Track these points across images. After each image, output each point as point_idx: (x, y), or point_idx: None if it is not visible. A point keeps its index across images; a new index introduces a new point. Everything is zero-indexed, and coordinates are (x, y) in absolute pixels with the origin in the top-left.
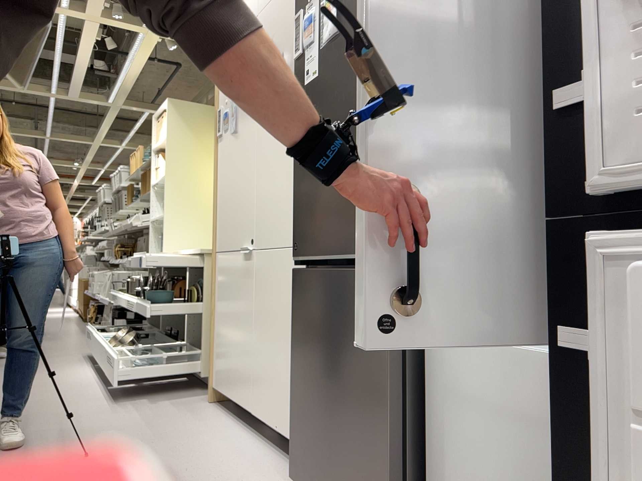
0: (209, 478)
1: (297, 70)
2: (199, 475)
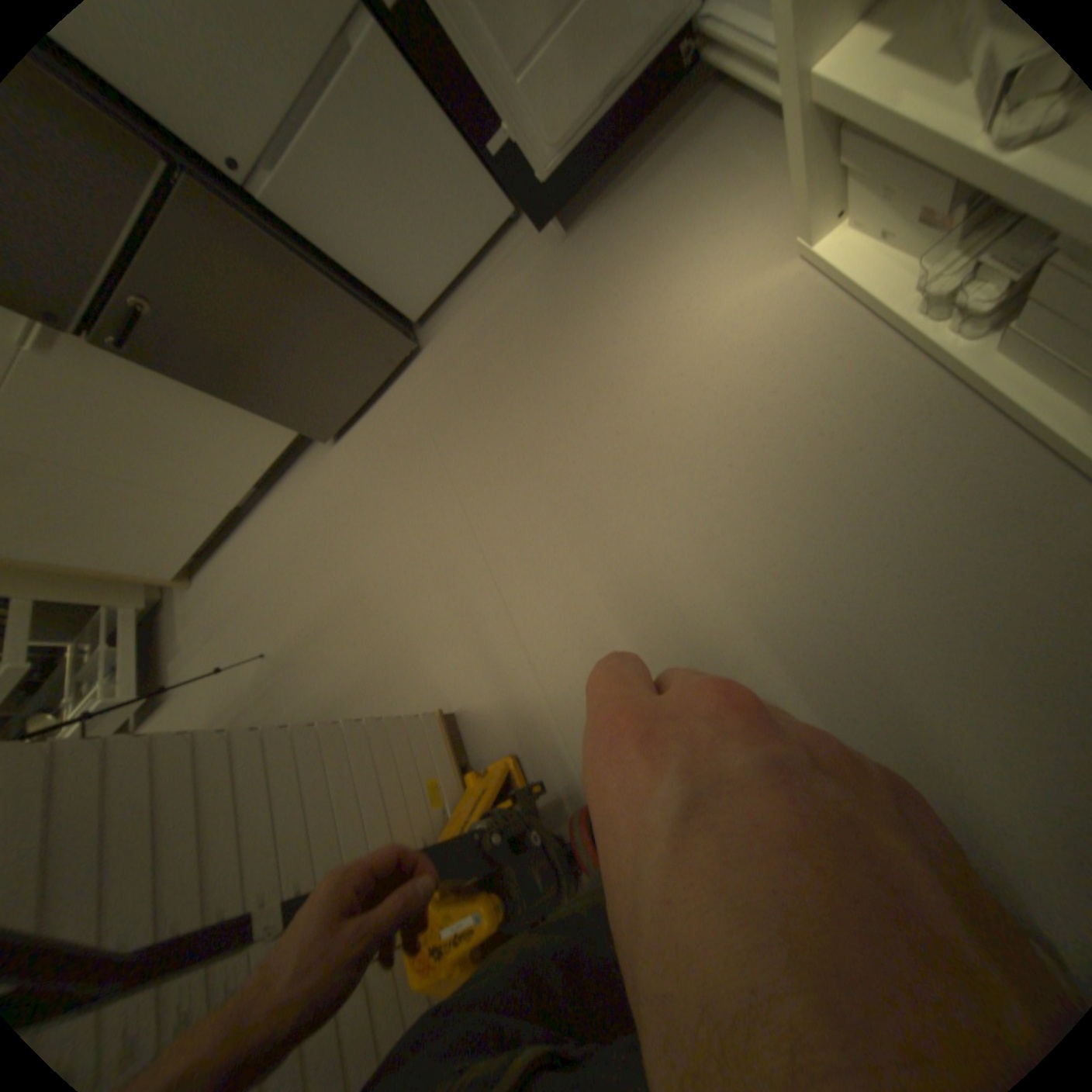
0: (309, 521)
1: None
2: (304, 531)
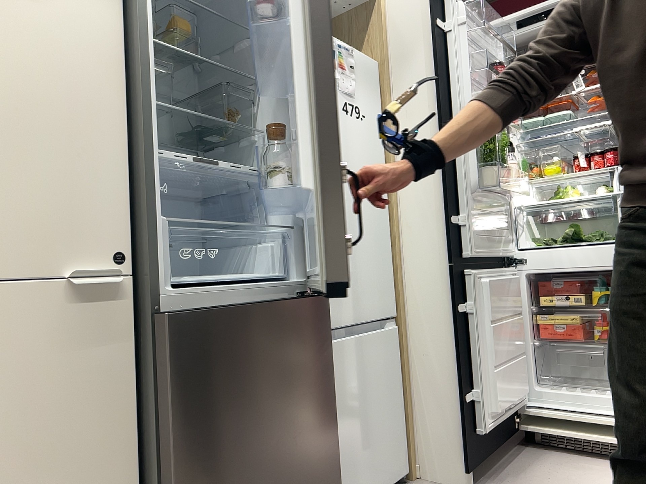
0: None
1: None
2: None
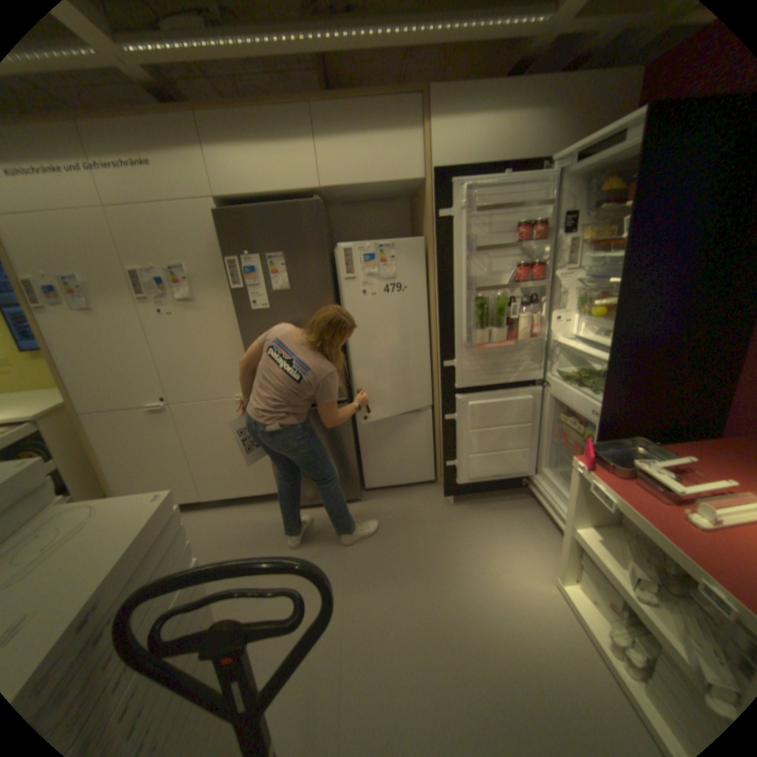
0: (237, 539)
1: (237, 296)
2: (229, 542)
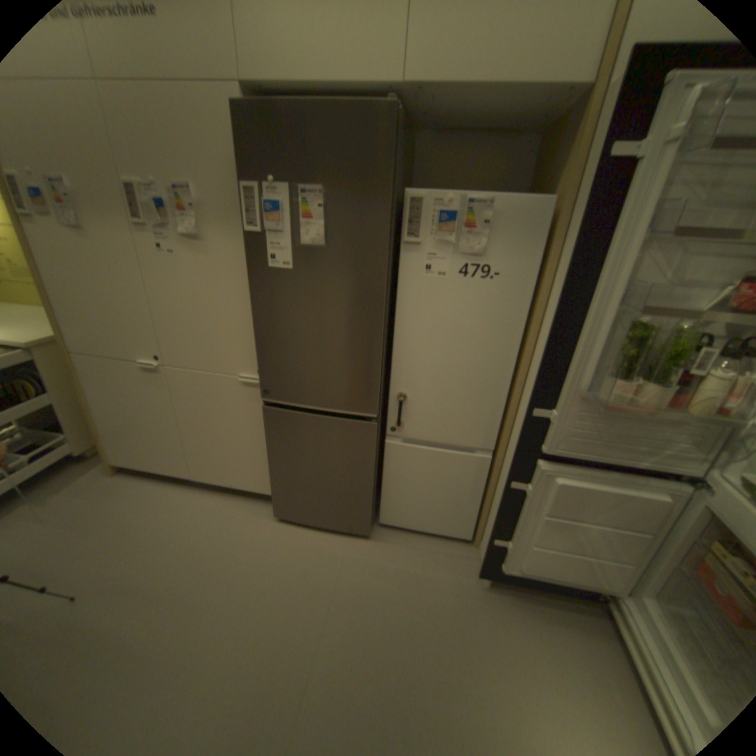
0: (212, 544)
1: (251, 244)
2: (202, 546)
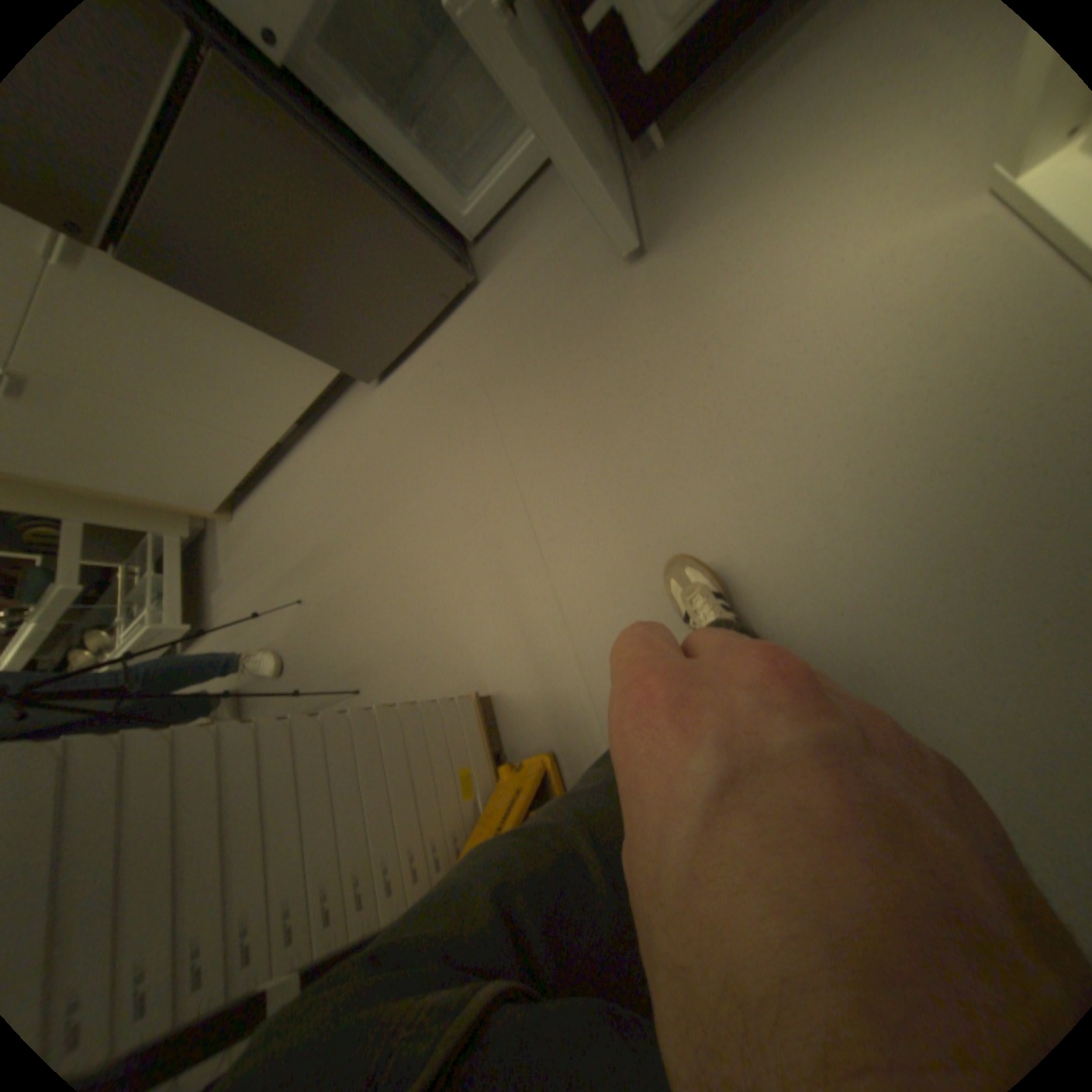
0: (349, 467)
1: None
2: (344, 477)
